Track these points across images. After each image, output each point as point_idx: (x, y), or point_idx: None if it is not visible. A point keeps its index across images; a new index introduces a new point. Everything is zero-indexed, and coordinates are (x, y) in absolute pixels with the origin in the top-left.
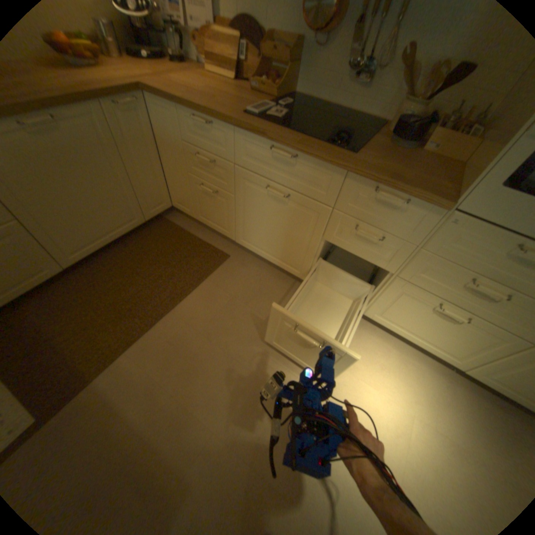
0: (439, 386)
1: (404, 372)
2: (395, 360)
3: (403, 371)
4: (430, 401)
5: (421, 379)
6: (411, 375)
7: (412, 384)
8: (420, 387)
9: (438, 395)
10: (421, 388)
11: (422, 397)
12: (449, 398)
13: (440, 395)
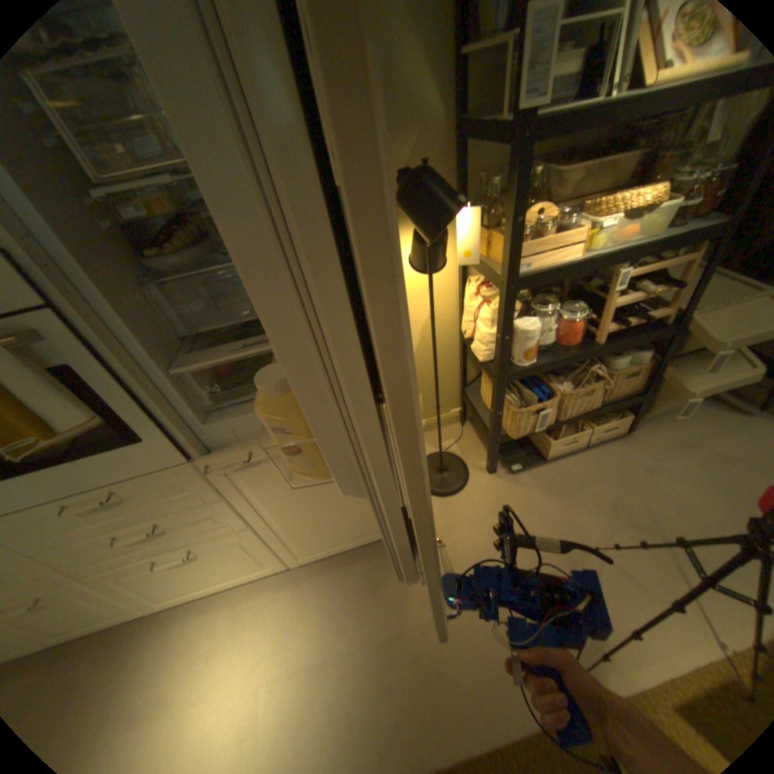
0: (282, 607)
1: (237, 633)
2: (223, 628)
3: (236, 633)
4: (274, 640)
5: (259, 620)
6: (247, 628)
7: (250, 640)
8: (260, 634)
9: (283, 621)
10: (262, 633)
11: (264, 646)
12: (296, 612)
13: (284, 619)
